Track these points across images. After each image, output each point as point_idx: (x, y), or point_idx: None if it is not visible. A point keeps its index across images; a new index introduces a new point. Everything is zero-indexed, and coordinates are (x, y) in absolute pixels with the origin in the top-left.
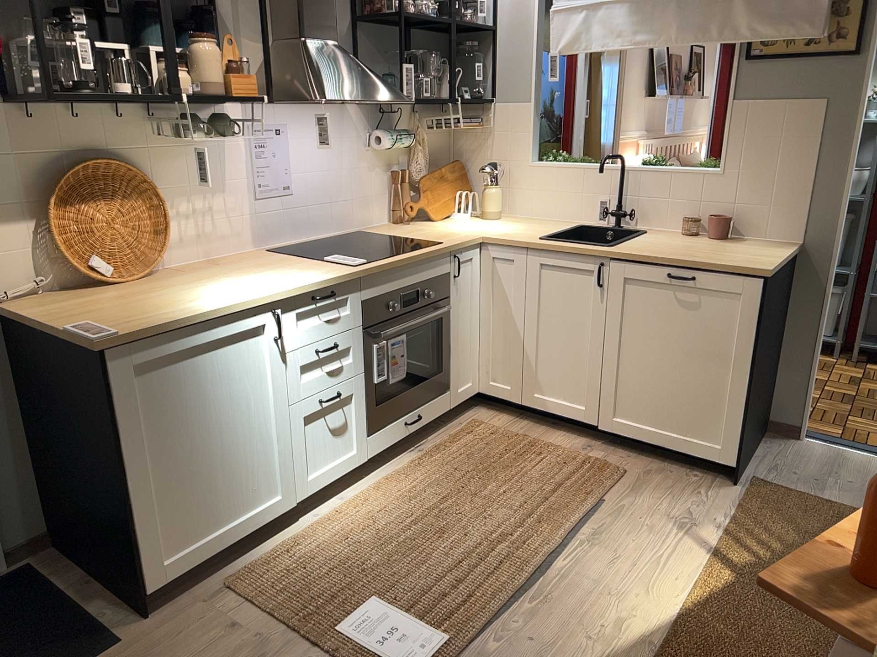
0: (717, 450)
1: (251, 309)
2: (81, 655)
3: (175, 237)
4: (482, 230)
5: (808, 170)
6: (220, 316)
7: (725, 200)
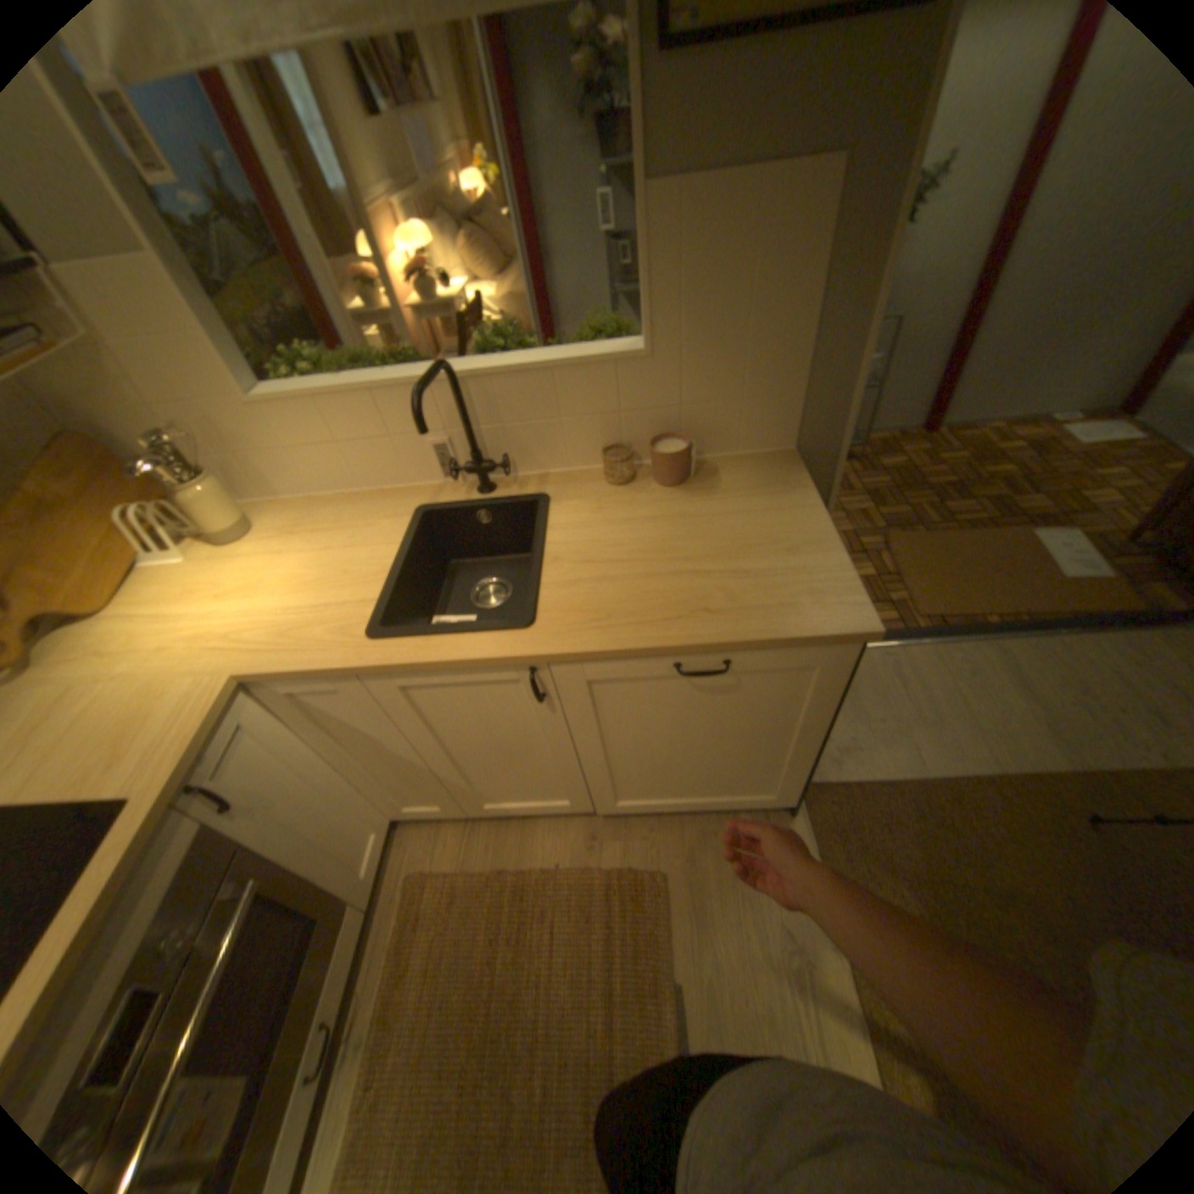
0: (765, 803)
1: None
2: None
3: None
4: (220, 630)
5: (804, 326)
6: None
7: (660, 405)
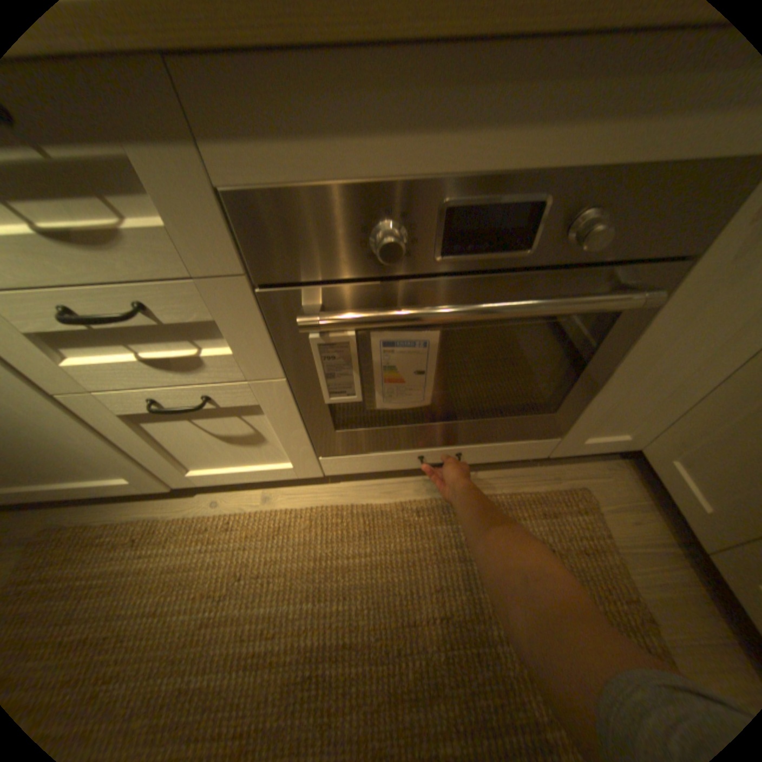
0: None
1: None
2: None
3: None
4: None
5: None
6: None
7: None
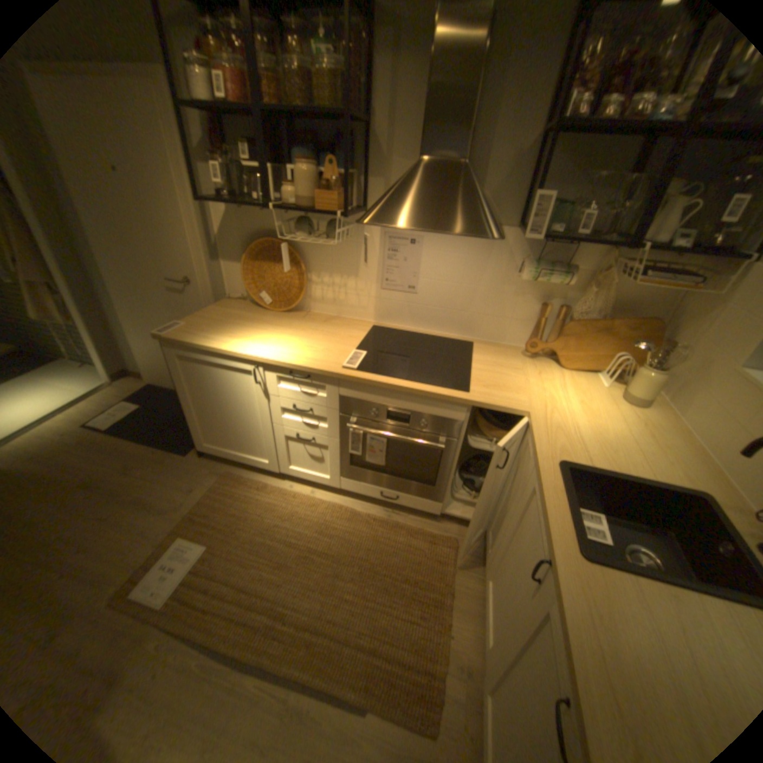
0: None
1: (238, 357)
2: (175, 449)
3: (318, 295)
4: (558, 406)
5: None
6: (217, 352)
7: None
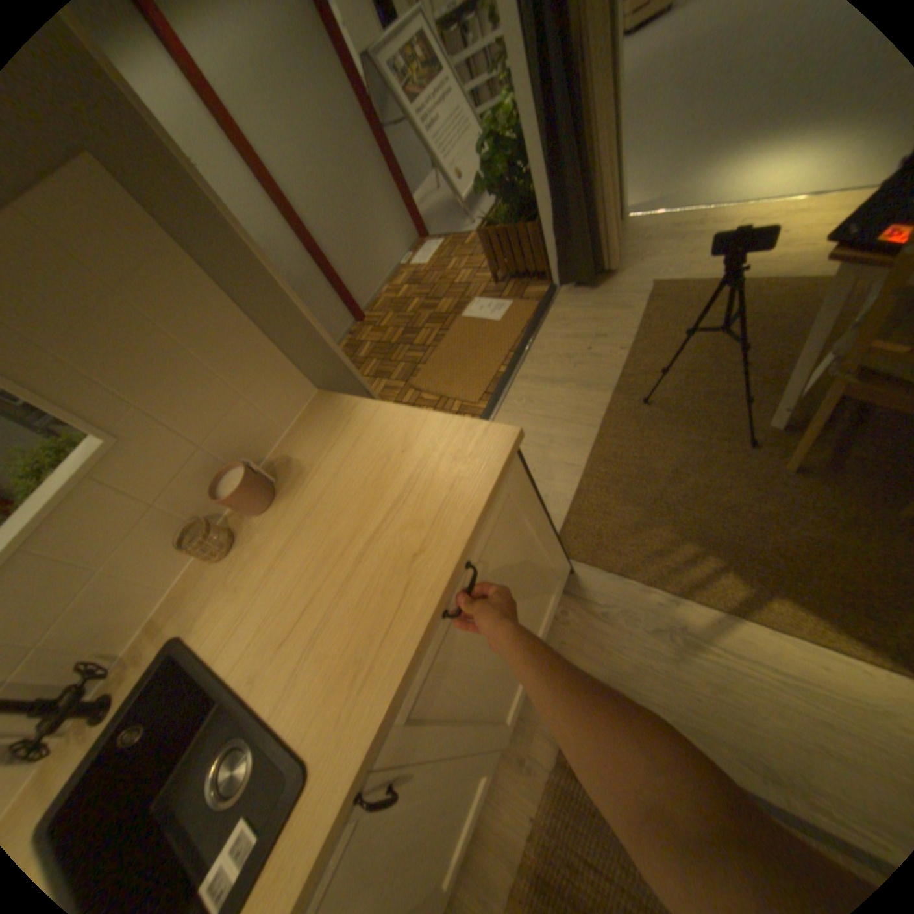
0: (558, 589)
1: None
2: None
3: None
4: None
5: (220, 307)
6: None
7: (179, 464)
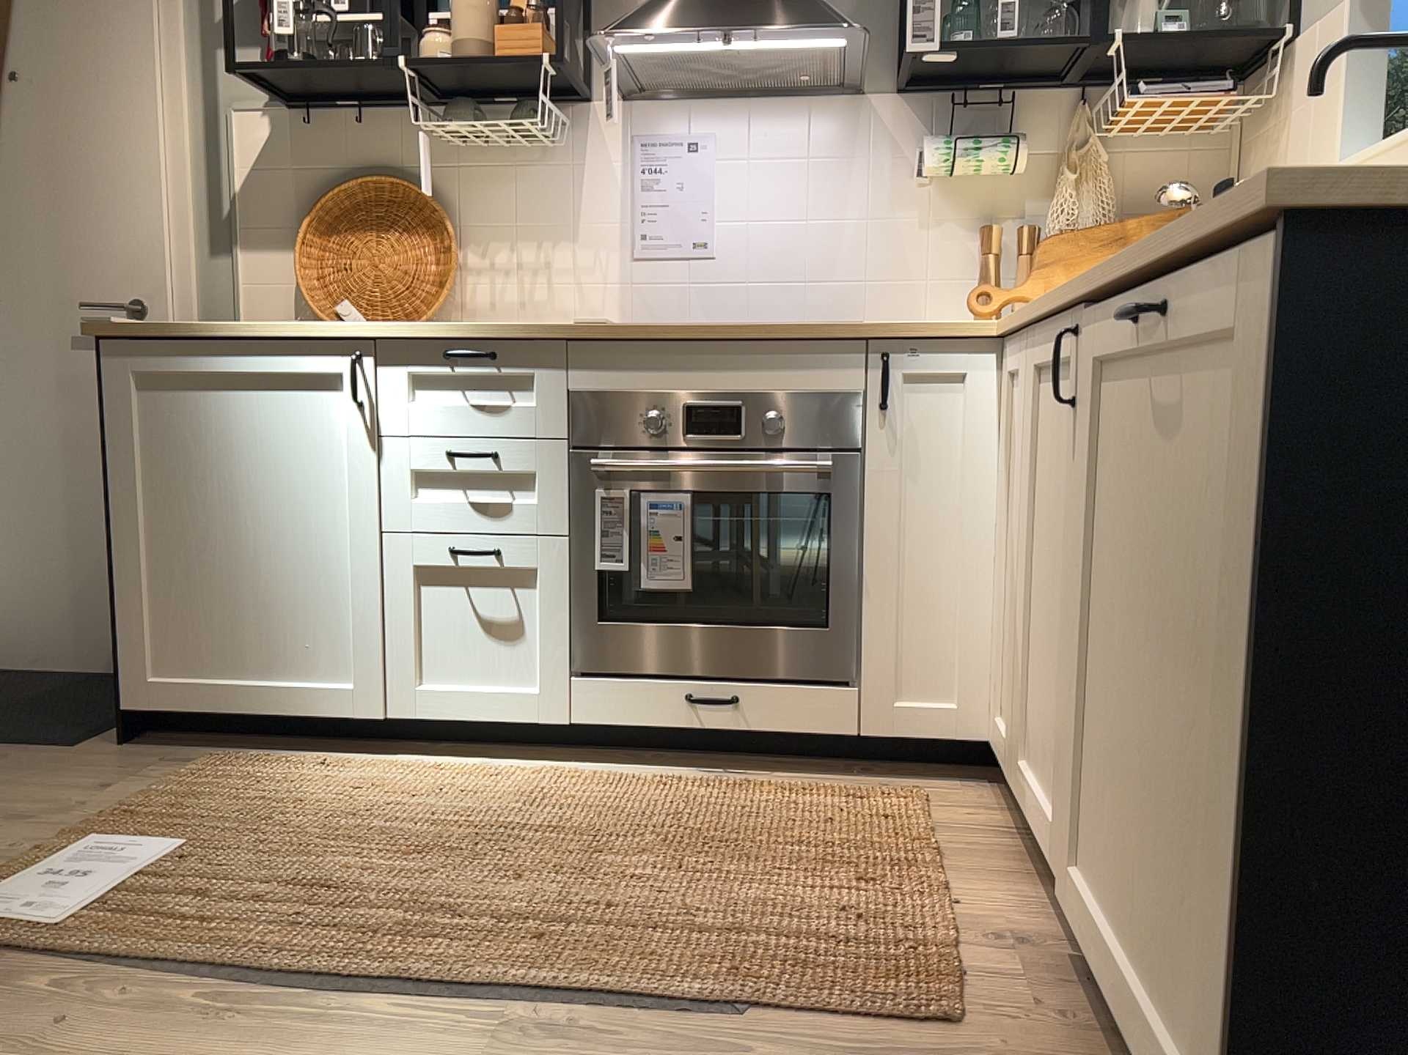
0: None
1: (313, 340)
2: (41, 738)
3: (480, 298)
4: None
5: None
6: (259, 337)
7: None
